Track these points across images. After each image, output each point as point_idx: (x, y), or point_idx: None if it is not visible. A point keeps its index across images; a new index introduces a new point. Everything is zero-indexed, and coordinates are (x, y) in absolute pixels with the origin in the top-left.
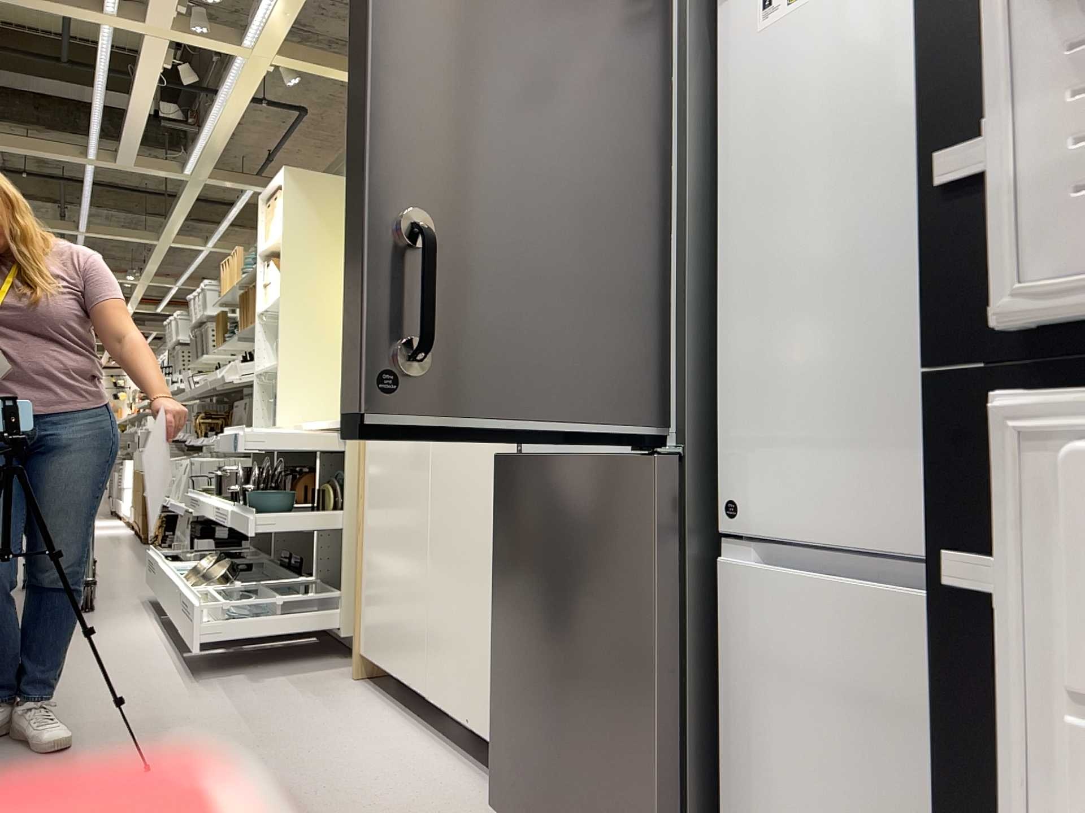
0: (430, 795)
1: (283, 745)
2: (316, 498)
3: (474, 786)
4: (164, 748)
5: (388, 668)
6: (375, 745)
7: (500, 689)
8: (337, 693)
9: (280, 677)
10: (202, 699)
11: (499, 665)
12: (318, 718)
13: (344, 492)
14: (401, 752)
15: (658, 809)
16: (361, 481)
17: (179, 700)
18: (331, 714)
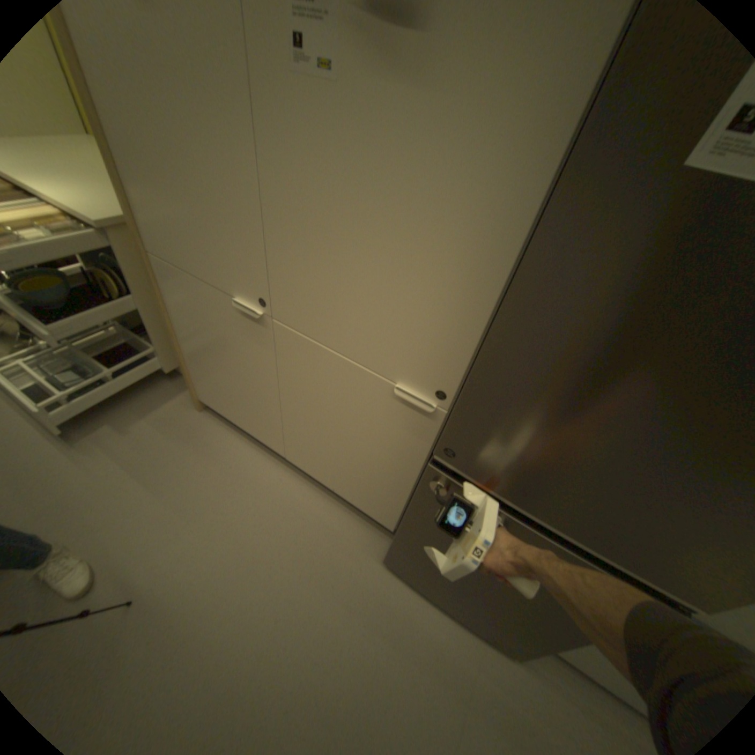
0: (332, 542)
1: (206, 518)
2: (79, 259)
3: (348, 521)
4: (116, 558)
5: (238, 423)
6: (265, 494)
7: (402, 540)
8: (197, 432)
9: (140, 421)
10: (97, 473)
11: (405, 536)
12: (207, 472)
13: (124, 275)
14: (286, 498)
15: (544, 644)
16: (160, 297)
17: (77, 481)
18: (212, 463)
